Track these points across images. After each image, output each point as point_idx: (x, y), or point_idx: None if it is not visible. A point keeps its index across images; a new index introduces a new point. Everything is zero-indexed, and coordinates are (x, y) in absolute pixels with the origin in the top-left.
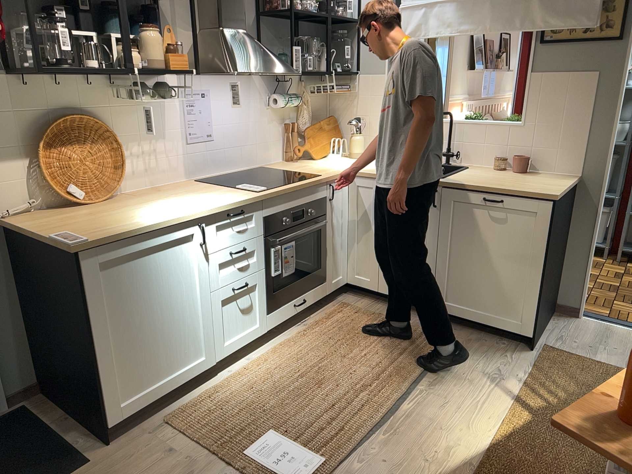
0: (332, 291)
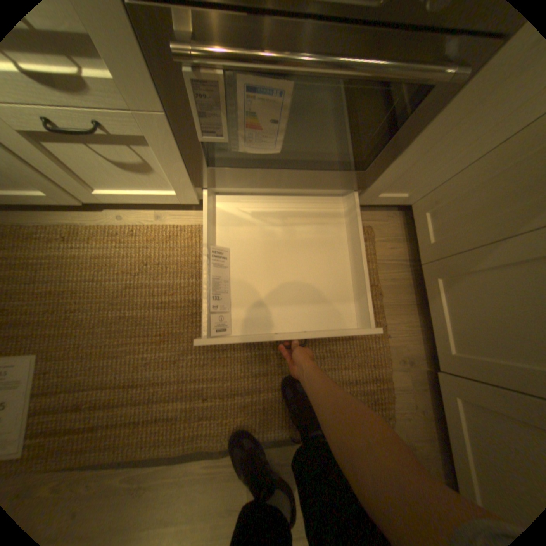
0: (368, 202)
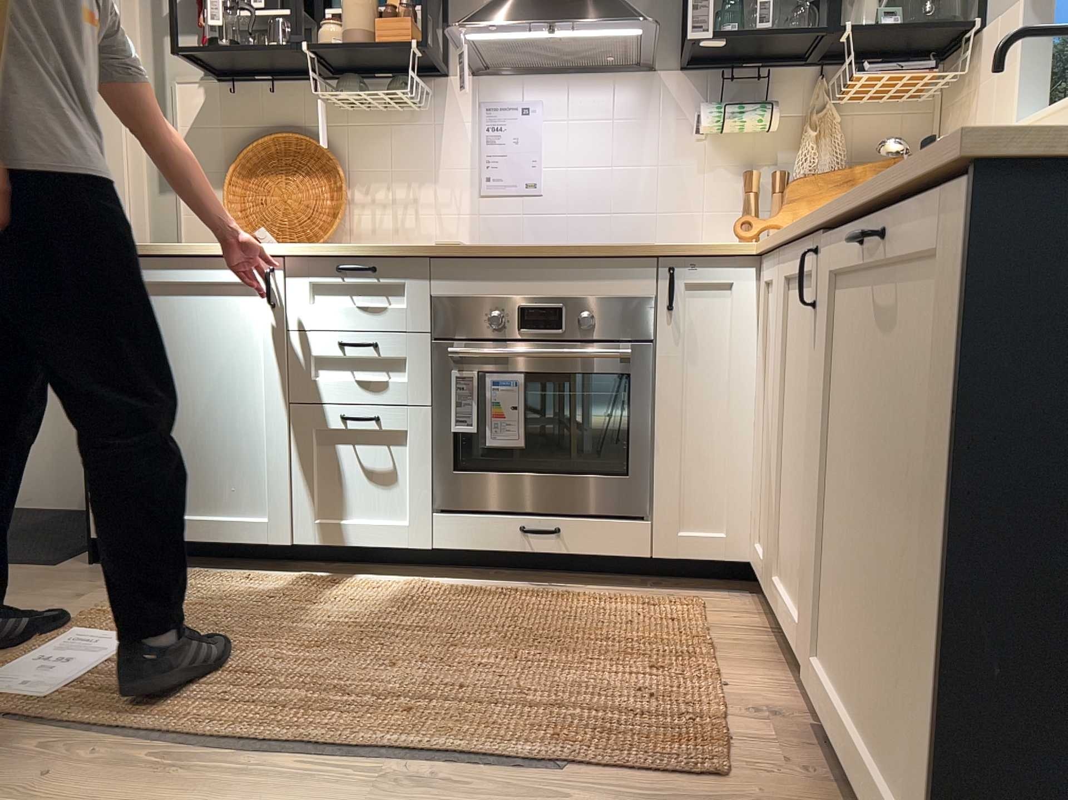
0: (676, 556)
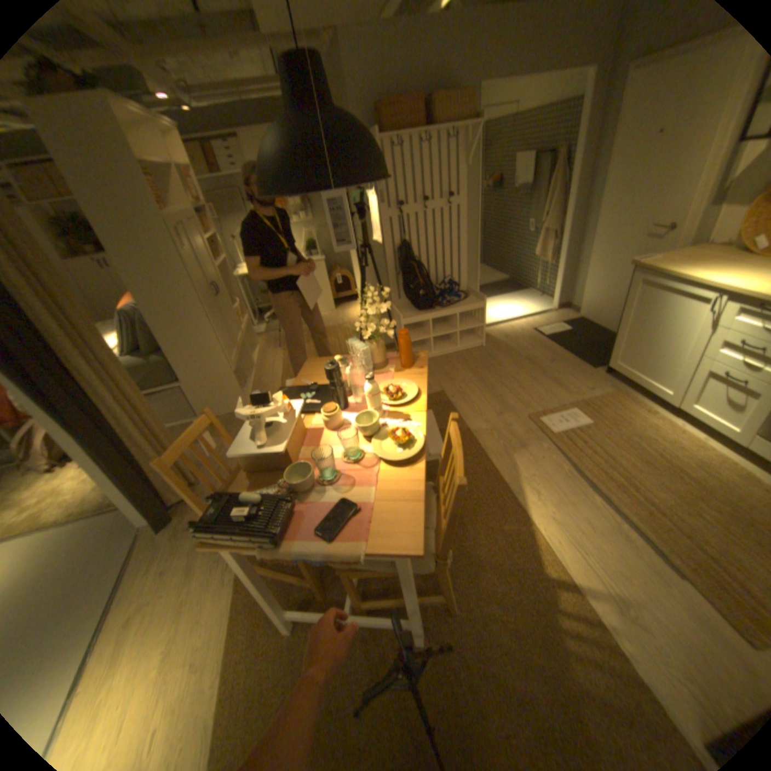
0: None
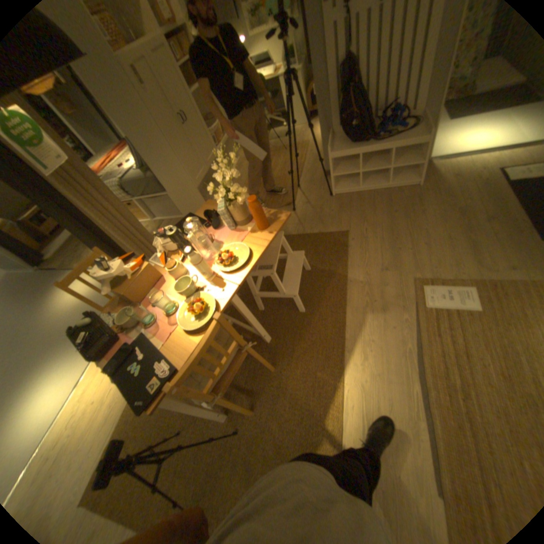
0: None
